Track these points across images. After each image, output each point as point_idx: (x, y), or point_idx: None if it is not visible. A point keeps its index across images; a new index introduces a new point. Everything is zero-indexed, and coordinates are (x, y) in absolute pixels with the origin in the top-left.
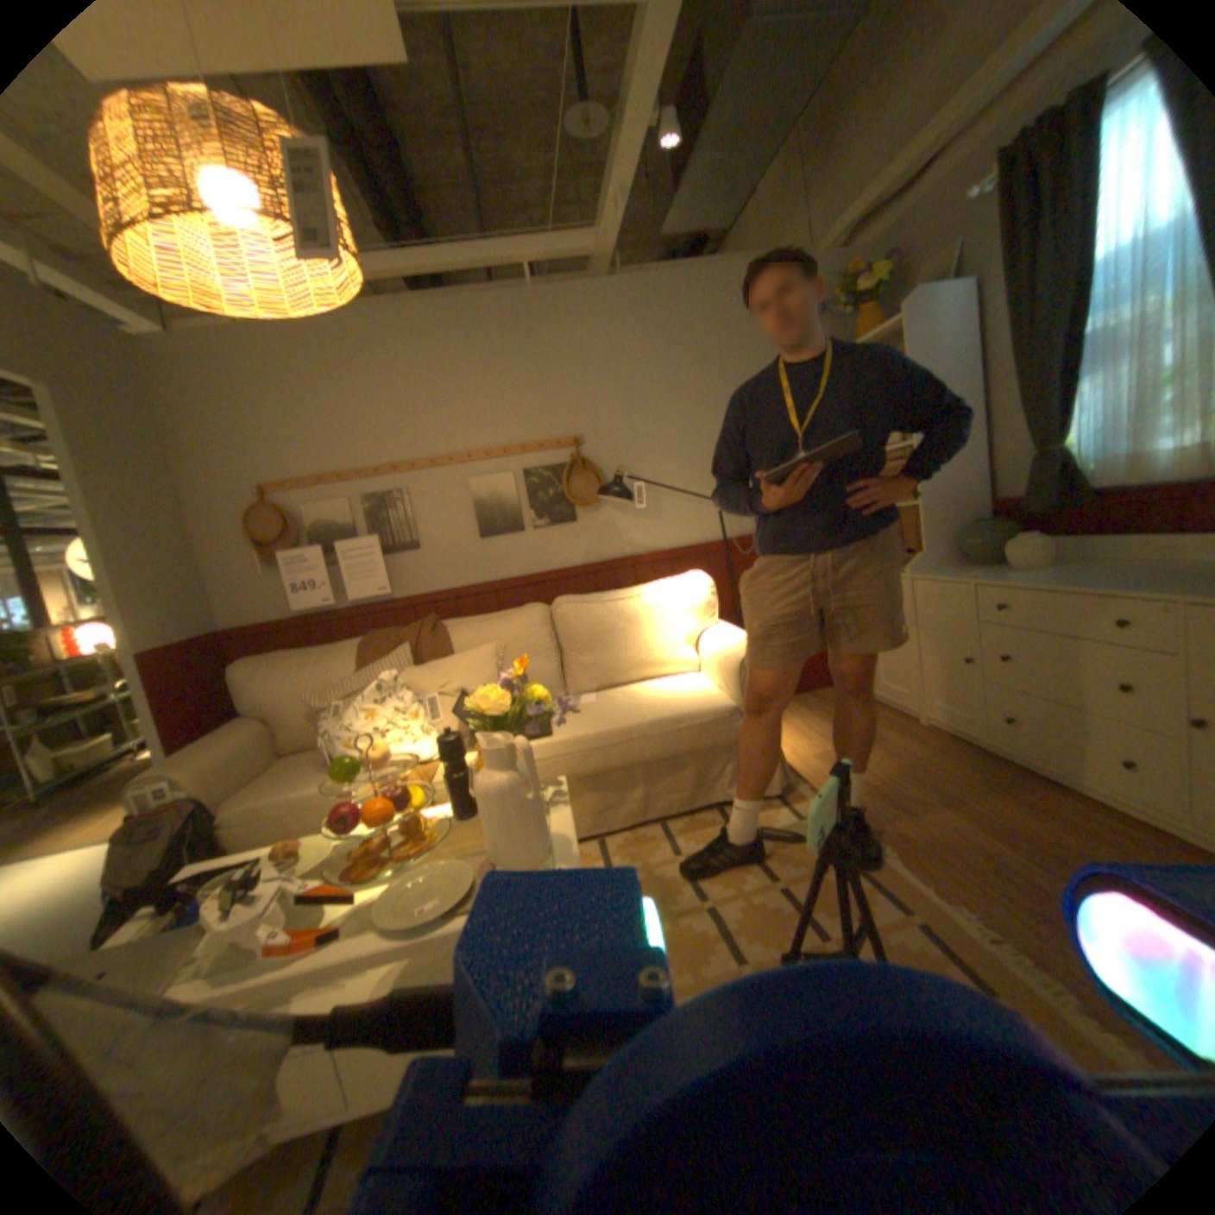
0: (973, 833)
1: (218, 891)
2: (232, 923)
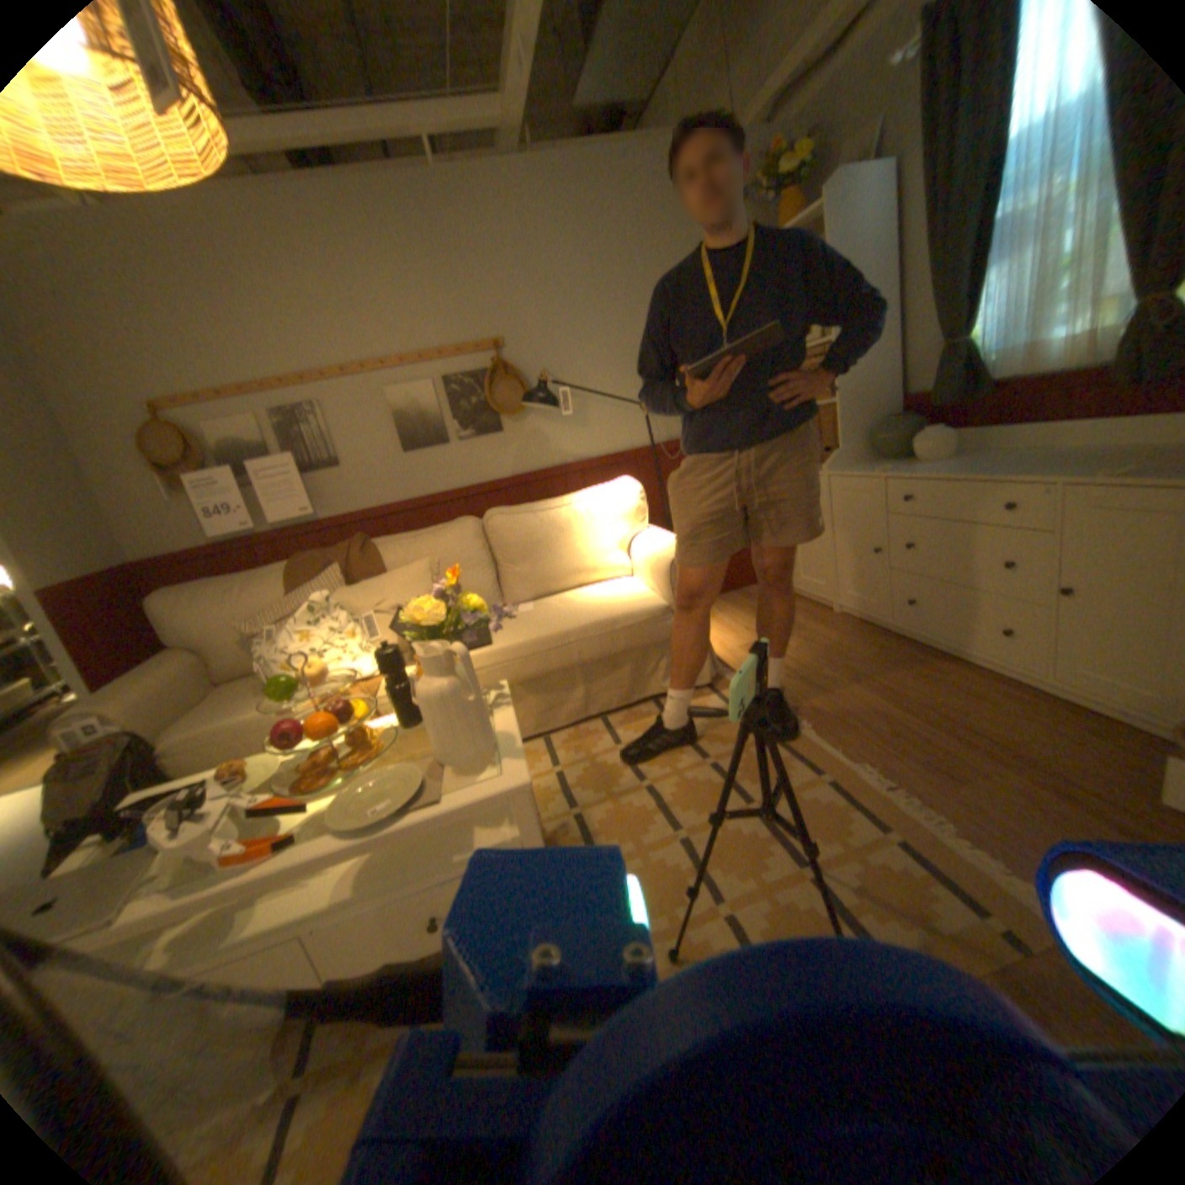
0: (876, 702)
1: (164, 814)
2: (183, 841)
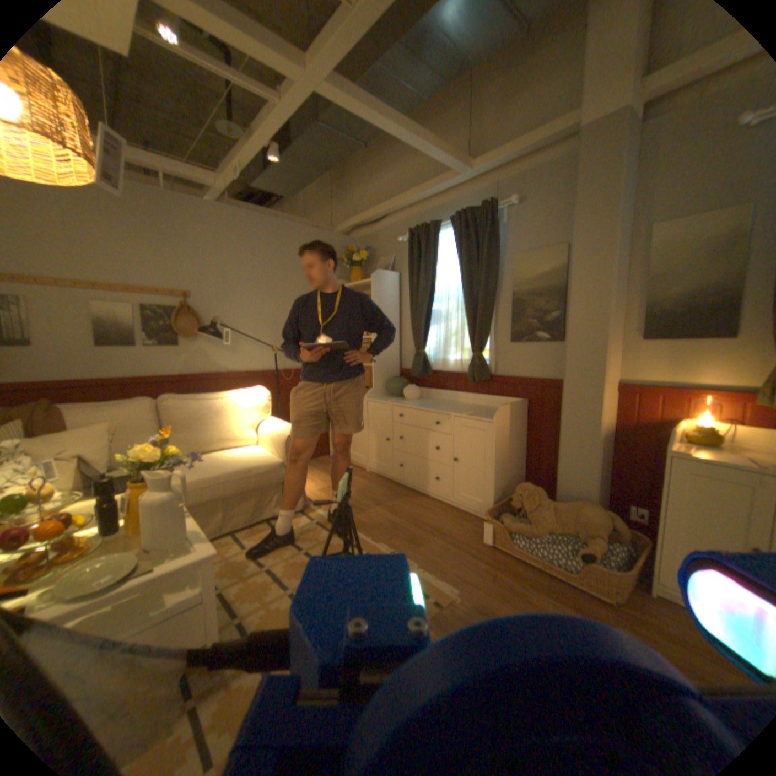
0: (385, 514)
1: None
2: None
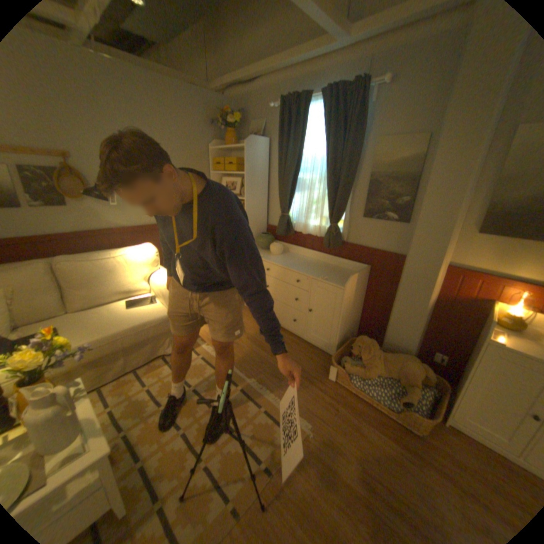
0: (255, 349)
1: None
2: None
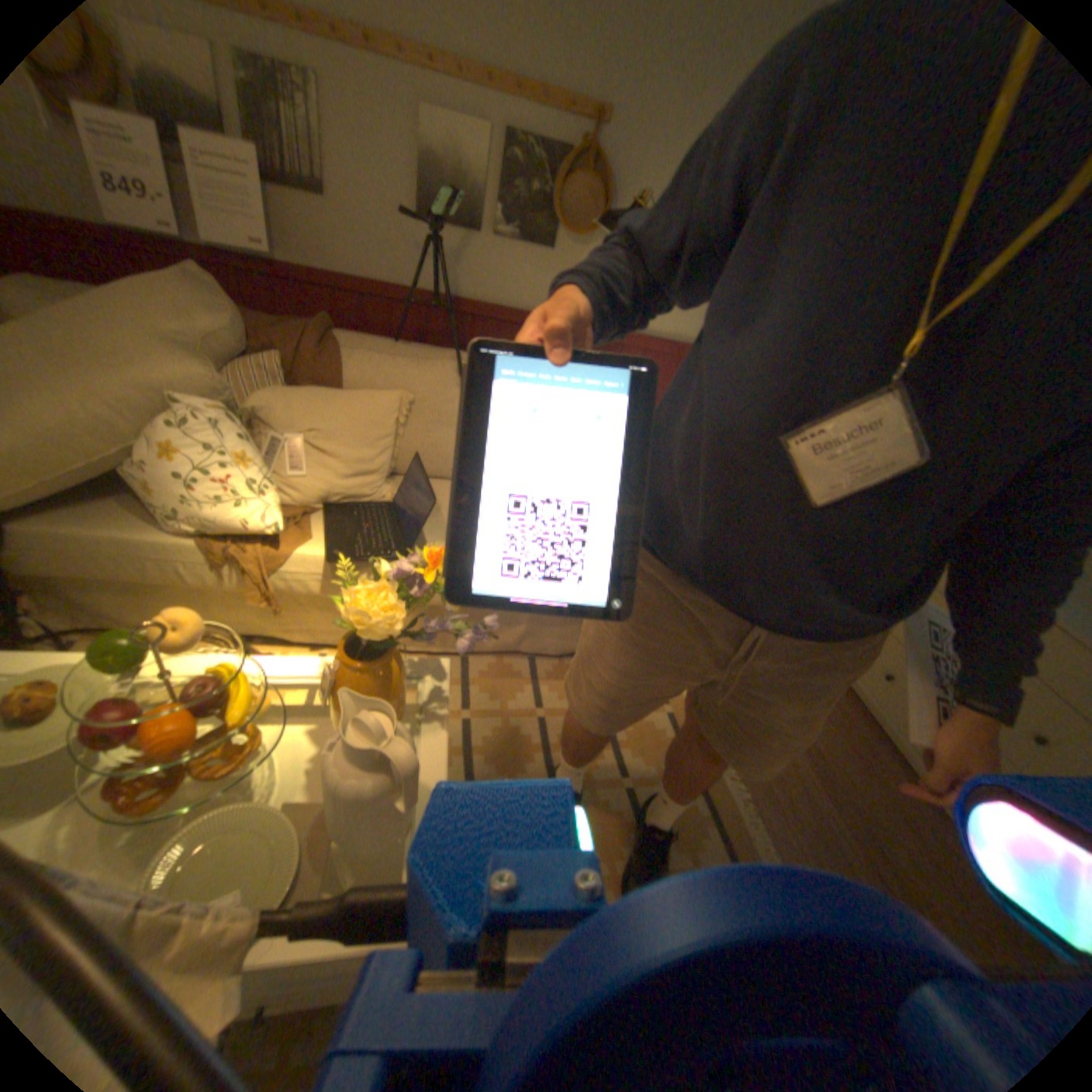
0: (808, 777)
1: None
2: None
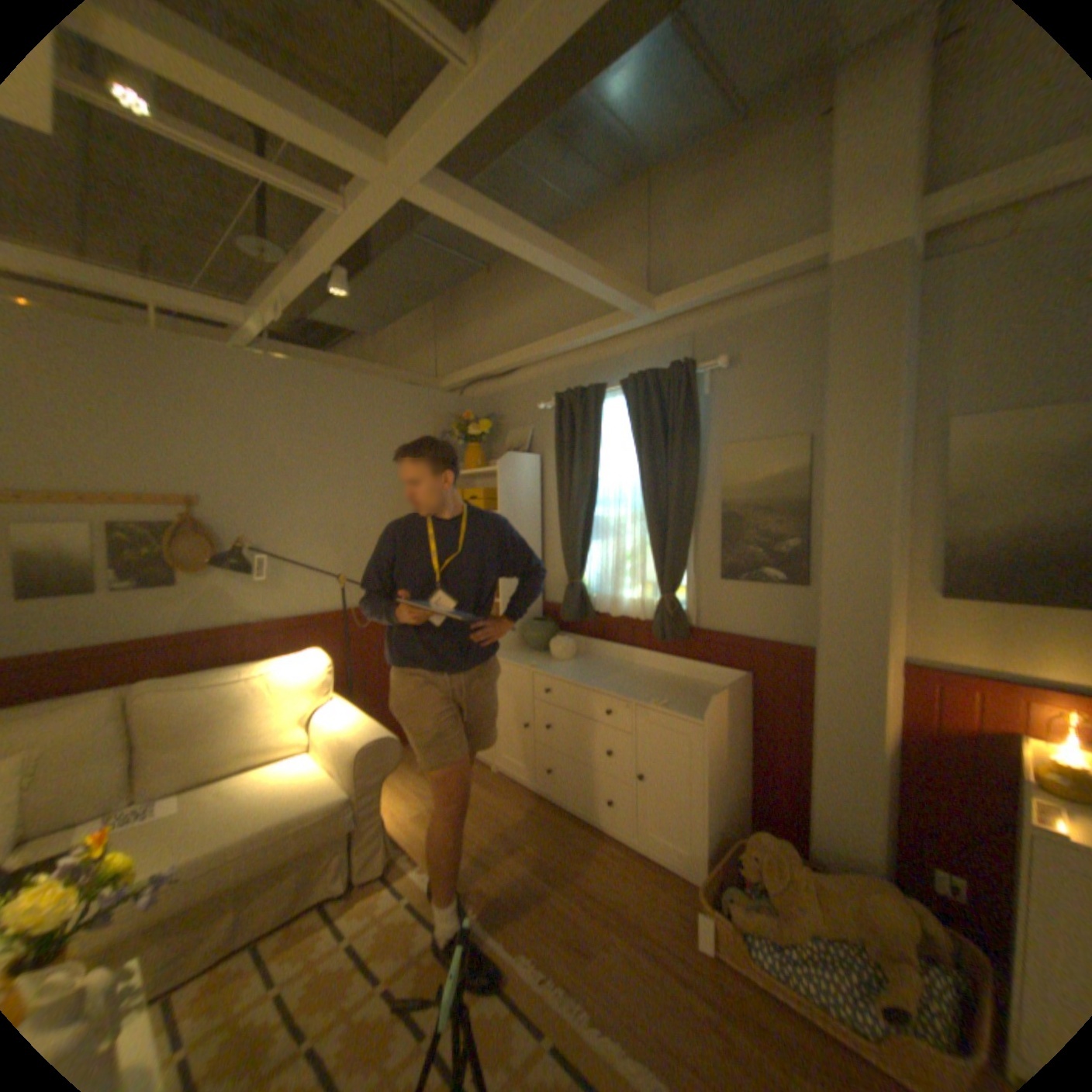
0: (526, 878)
1: None
2: None
